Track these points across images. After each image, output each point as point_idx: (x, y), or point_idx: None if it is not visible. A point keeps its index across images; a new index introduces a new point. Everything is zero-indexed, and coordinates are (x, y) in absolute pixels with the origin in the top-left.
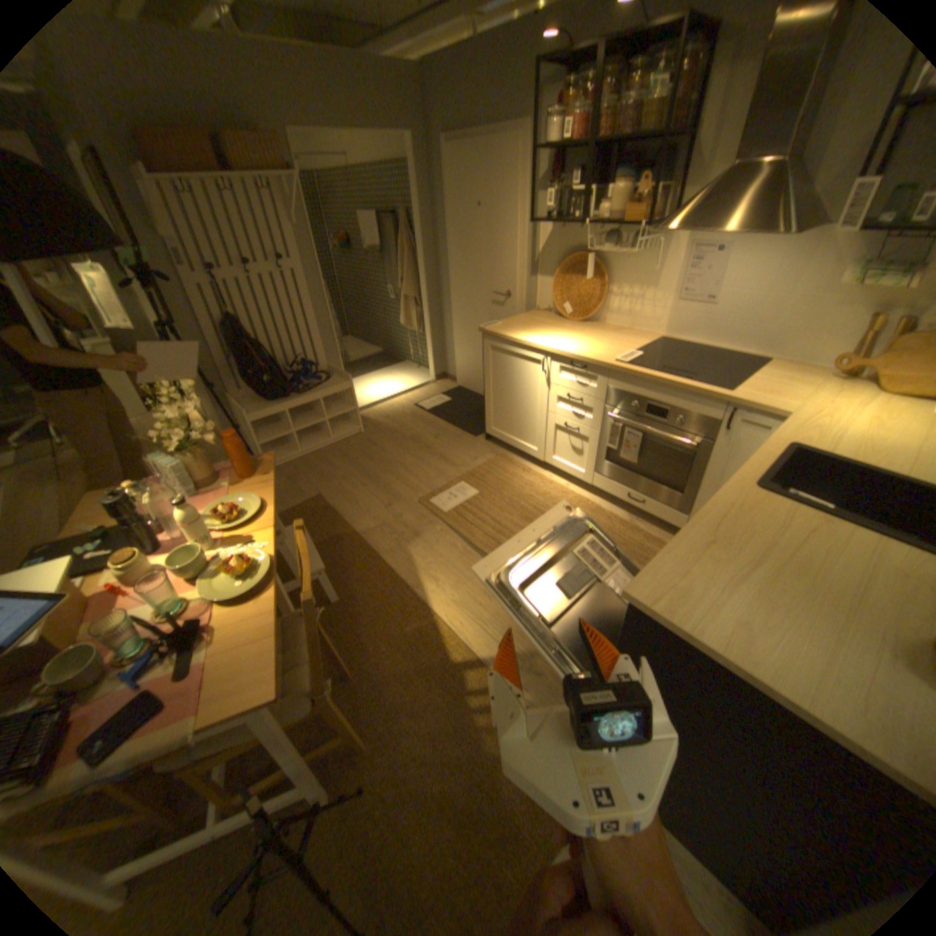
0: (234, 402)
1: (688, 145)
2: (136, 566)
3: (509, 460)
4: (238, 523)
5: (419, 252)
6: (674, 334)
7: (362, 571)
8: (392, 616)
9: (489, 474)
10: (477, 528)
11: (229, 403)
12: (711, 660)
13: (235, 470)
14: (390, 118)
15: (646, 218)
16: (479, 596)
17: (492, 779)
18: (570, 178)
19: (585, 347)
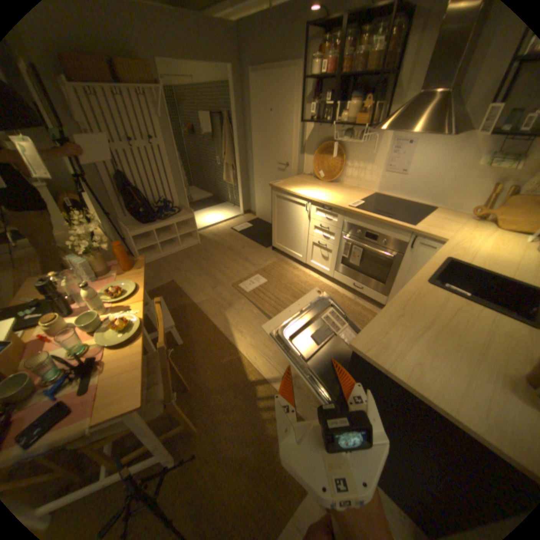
0: (122, 224)
1: (394, 80)
2: (57, 324)
3: (285, 262)
4: (121, 298)
5: (235, 137)
6: (383, 191)
7: (197, 326)
8: (214, 353)
9: (274, 270)
10: (266, 301)
11: (119, 224)
12: (400, 385)
13: (120, 265)
14: (219, 55)
15: (369, 122)
16: (266, 342)
17: (271, 449)
18: (325, 97)
19: (331, 197)
